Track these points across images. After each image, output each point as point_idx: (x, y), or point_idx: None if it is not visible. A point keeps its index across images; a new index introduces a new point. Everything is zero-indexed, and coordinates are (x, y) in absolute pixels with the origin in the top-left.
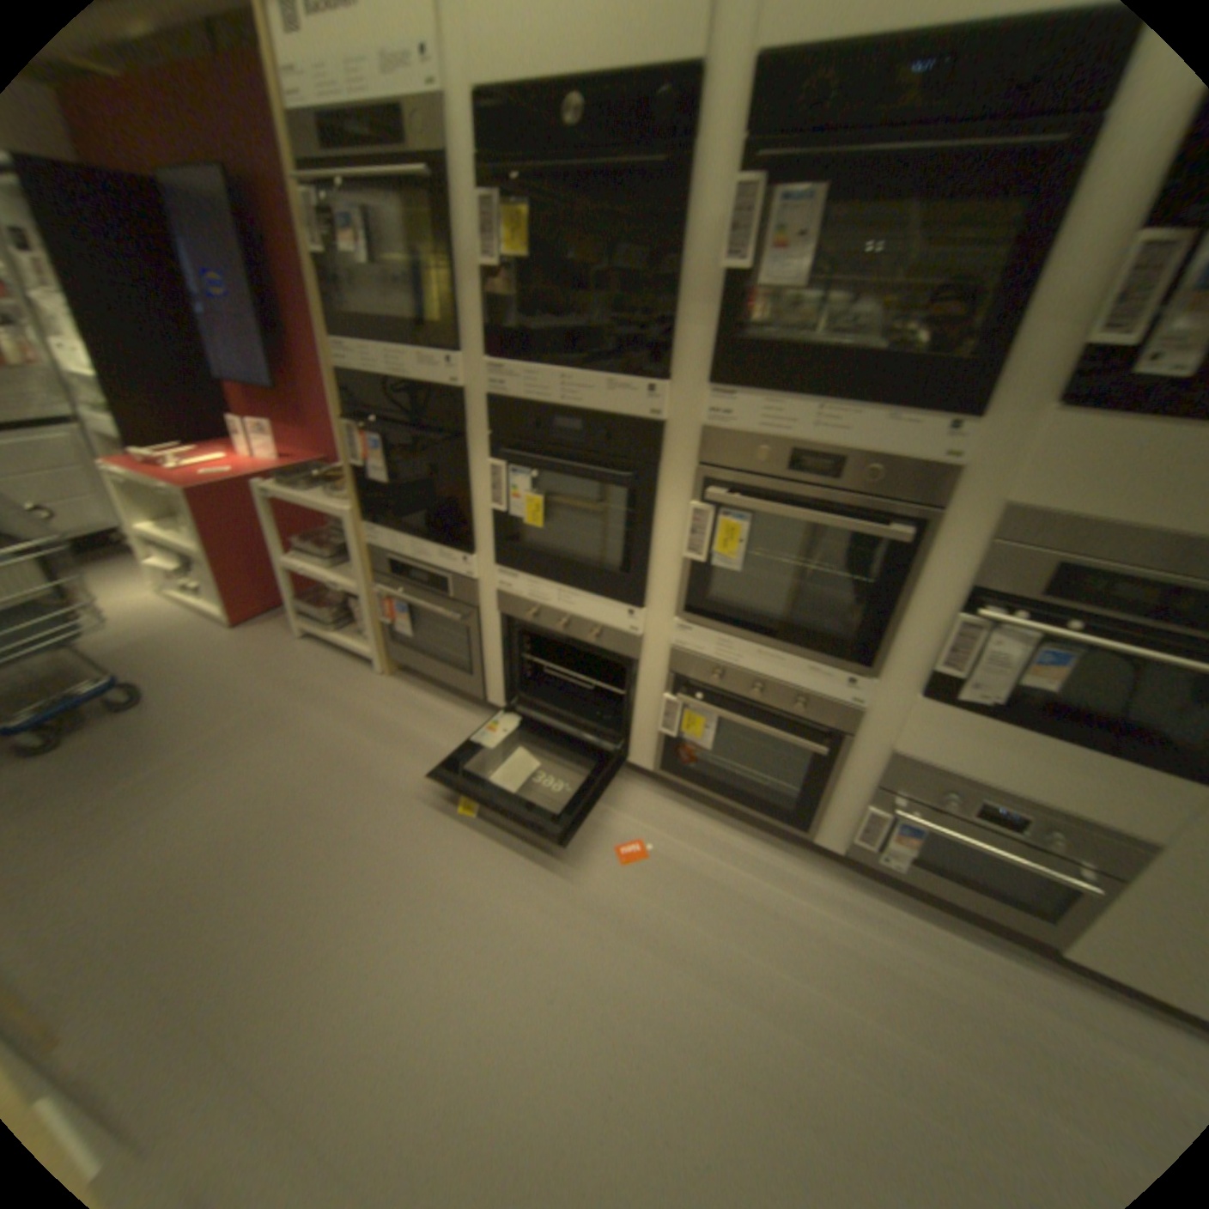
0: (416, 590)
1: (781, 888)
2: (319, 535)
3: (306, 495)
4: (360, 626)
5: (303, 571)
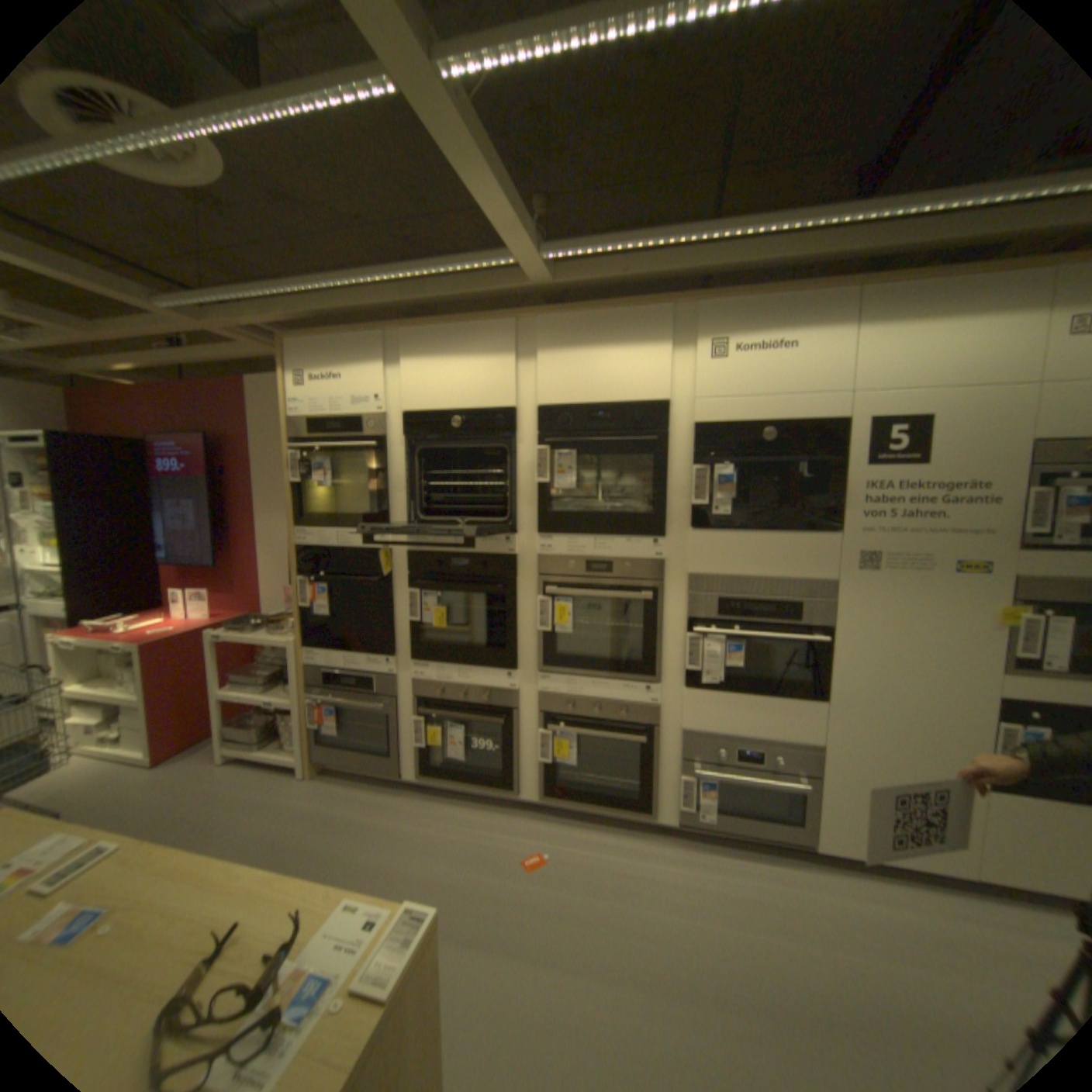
0: (341, 697)
1: (642, 864)
2: (247, 672)
3: (249, 638)
4: (285, 740)
5: (235, 702)
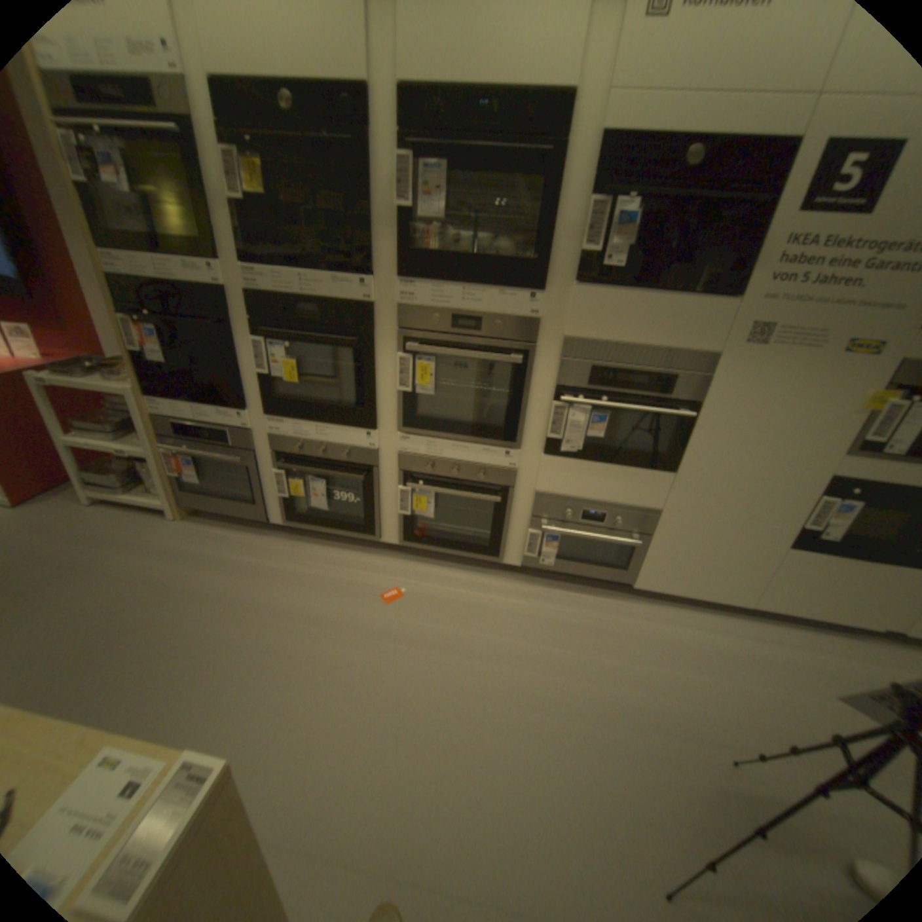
0: (197, 447)
1: (486, 594)
2: (95, 417)
3: (82, 382)
4: (148, 485)
5: (85, 448)
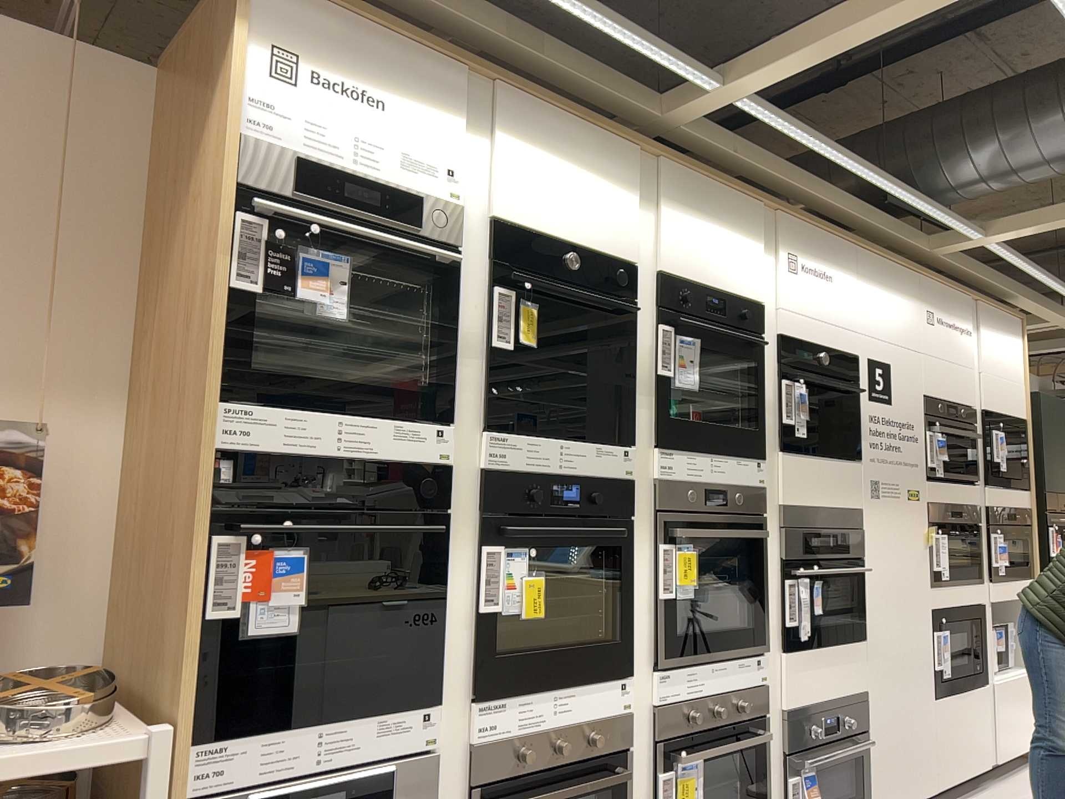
0: None
1: None
2: None
3: None
4: None
5: None
